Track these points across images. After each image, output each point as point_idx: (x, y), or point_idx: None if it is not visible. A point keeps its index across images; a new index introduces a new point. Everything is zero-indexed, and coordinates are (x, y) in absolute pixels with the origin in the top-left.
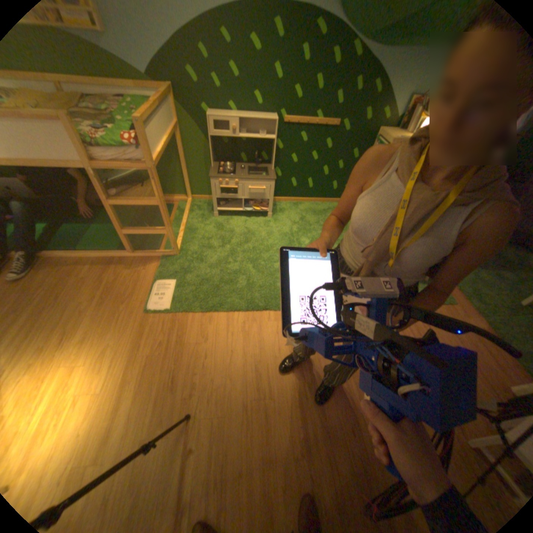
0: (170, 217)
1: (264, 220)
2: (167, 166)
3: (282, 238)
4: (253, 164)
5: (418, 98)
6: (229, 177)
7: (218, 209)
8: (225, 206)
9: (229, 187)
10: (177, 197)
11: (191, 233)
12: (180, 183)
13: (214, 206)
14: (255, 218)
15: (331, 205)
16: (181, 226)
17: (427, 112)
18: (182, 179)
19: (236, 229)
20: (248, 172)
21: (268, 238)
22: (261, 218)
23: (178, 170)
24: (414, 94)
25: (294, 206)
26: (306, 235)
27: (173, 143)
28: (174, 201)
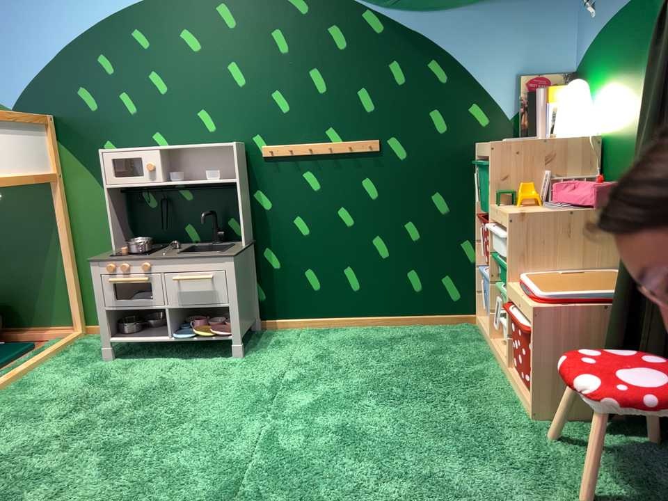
0: (6, 364)
1: (224, 362)
2: (40, 262)
3: (242, 397)
4: (210, 242)
5: (532, 77)
6: (132, 257)
7: (114, 339)
8: (136, 333)
9: (129, 280)
10: (55, 330)
11: (18, 392)
12: (65, 297)
13: (103, 329)
14: (204, 360)
15: (419, 328)
16: (4, 377)
17: (558, 92)
18: (68, 288)
19: (137, 381)
20: (189, 252)
21: (206, 397)
22: (219, 359)
23: (60, 270)
24: (523, 73)
25: (320, 335)
26: (318, 388)
27: (52, 216)
28: (44, 338)
